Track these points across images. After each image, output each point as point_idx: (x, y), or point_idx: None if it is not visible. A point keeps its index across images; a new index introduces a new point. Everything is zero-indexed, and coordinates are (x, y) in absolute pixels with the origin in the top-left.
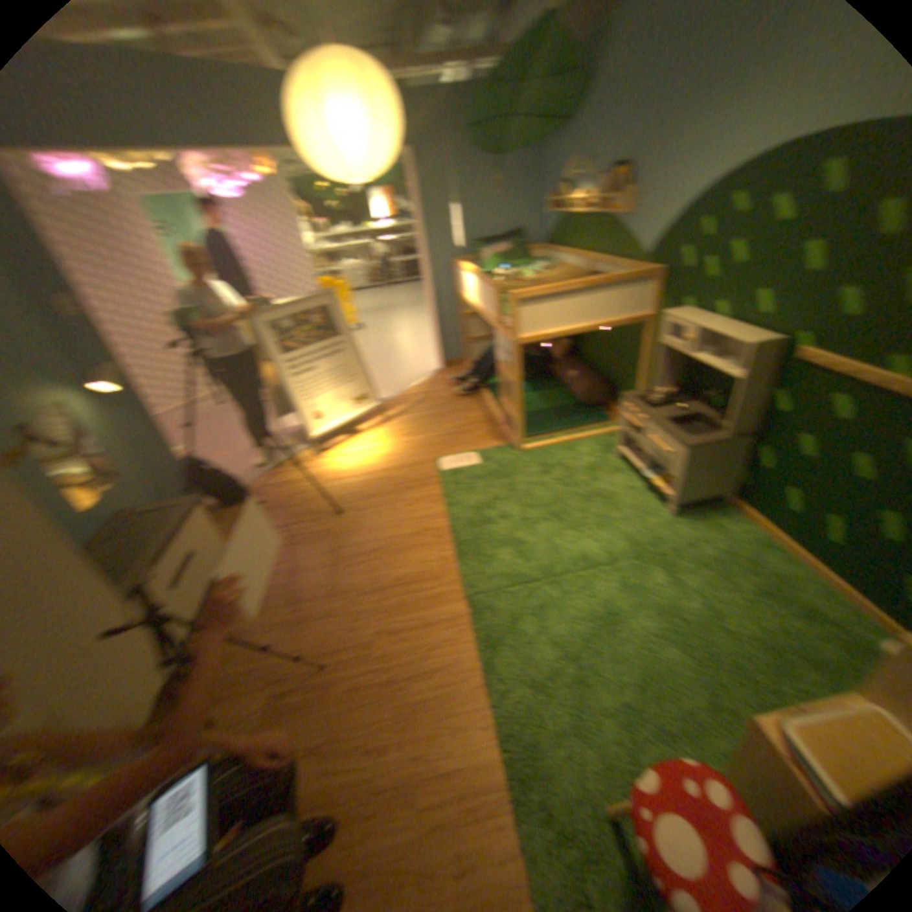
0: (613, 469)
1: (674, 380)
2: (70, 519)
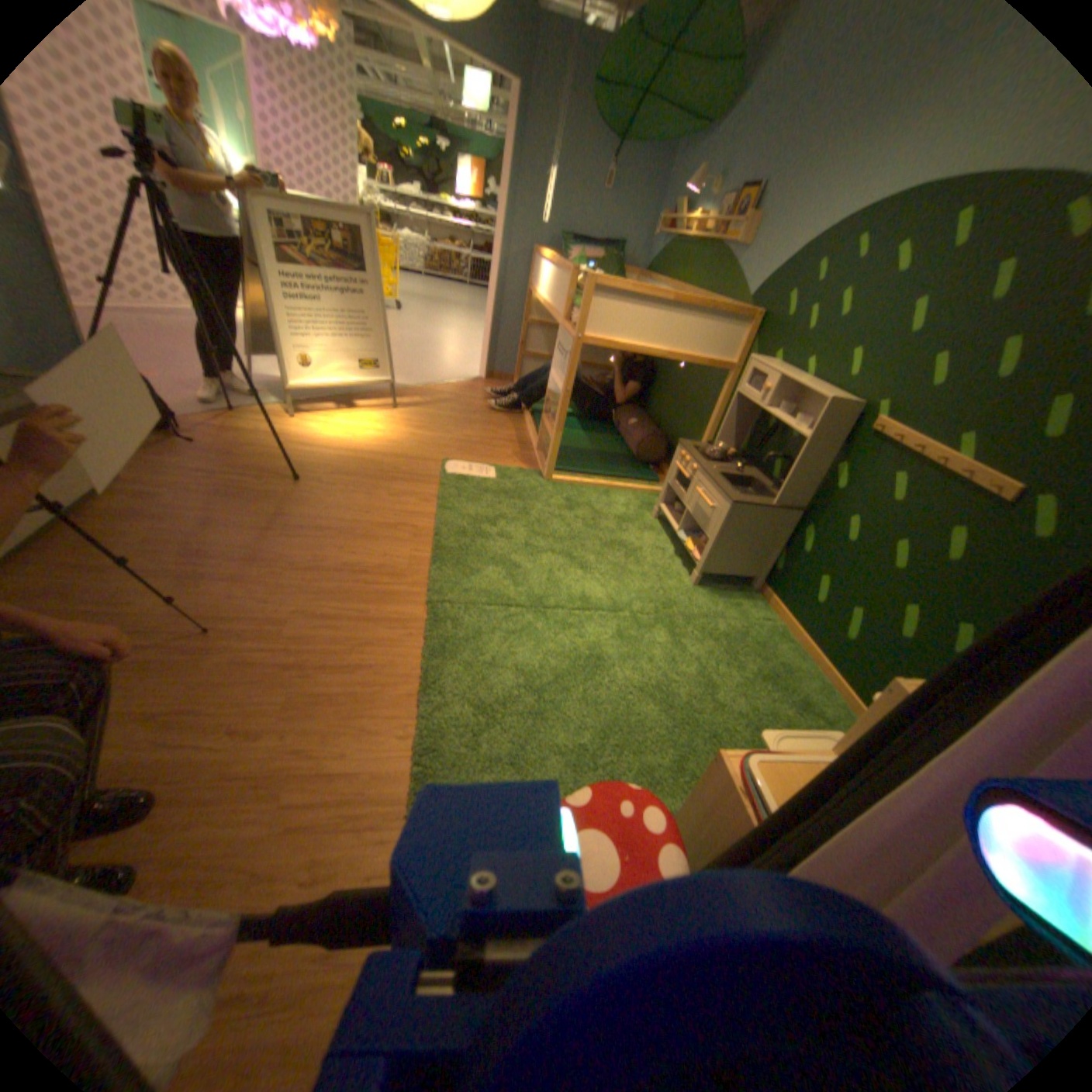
0: (648, 526)
1: (741, 444)
2: None
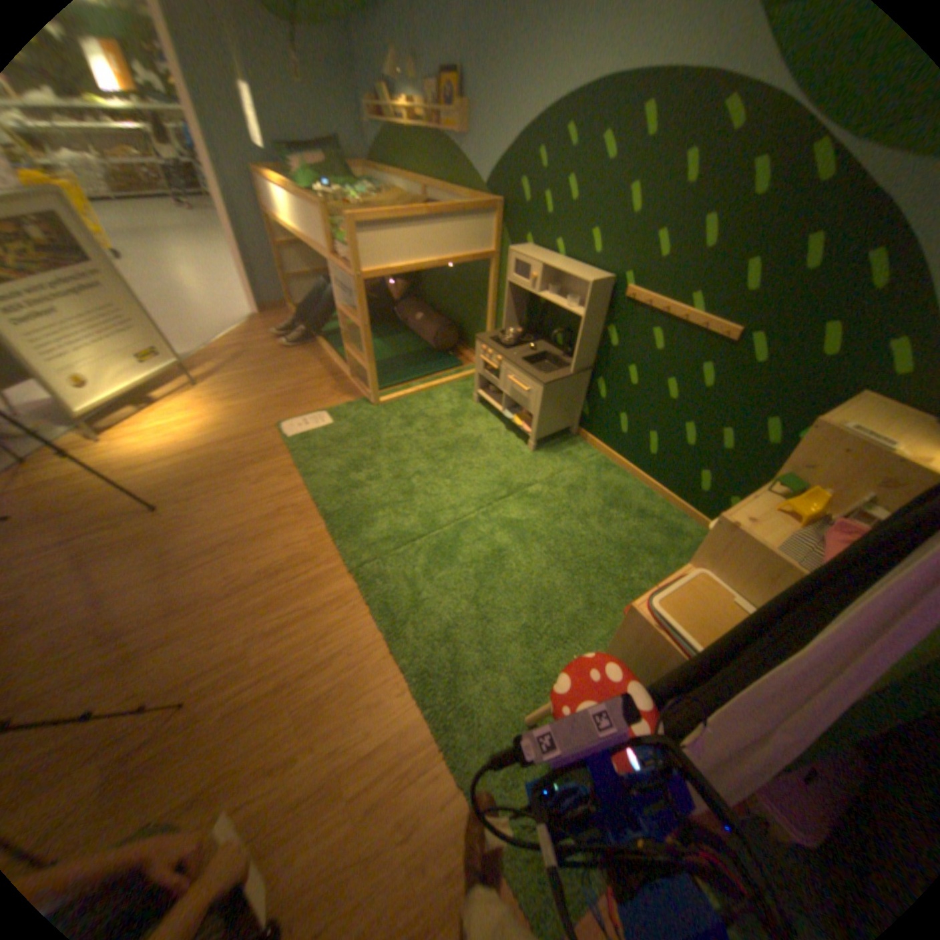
0: (476, 414)
1: (522, 322)
2: None
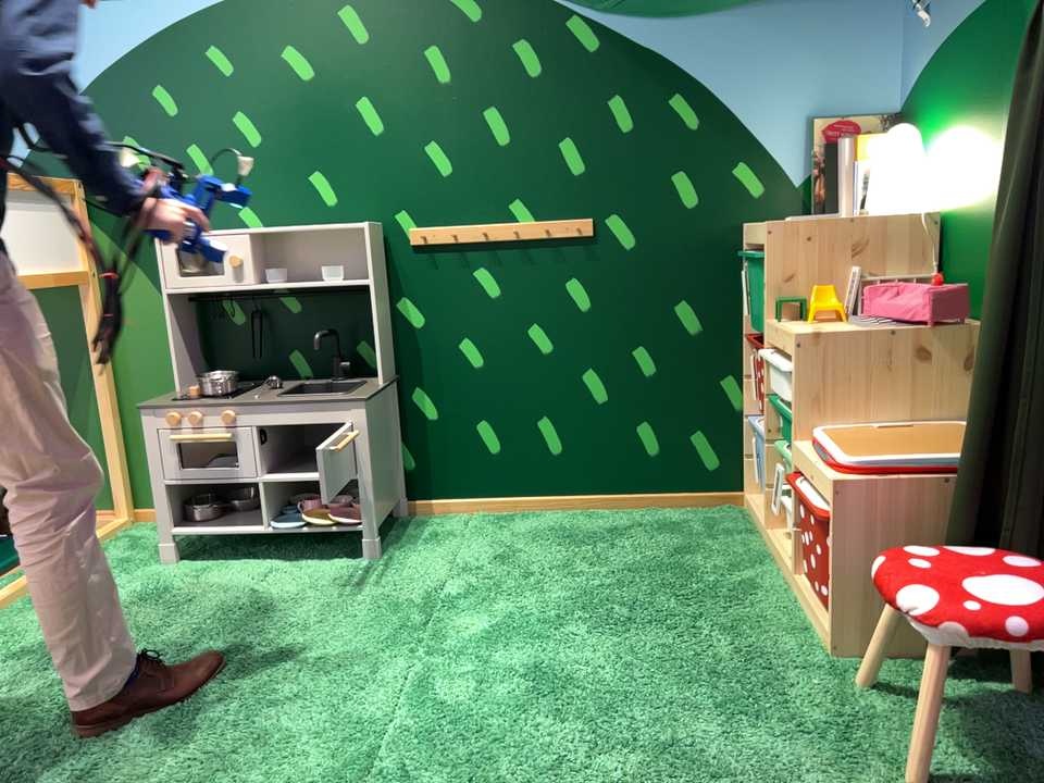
0: (192, 573)
1: (197, 375)
2: None
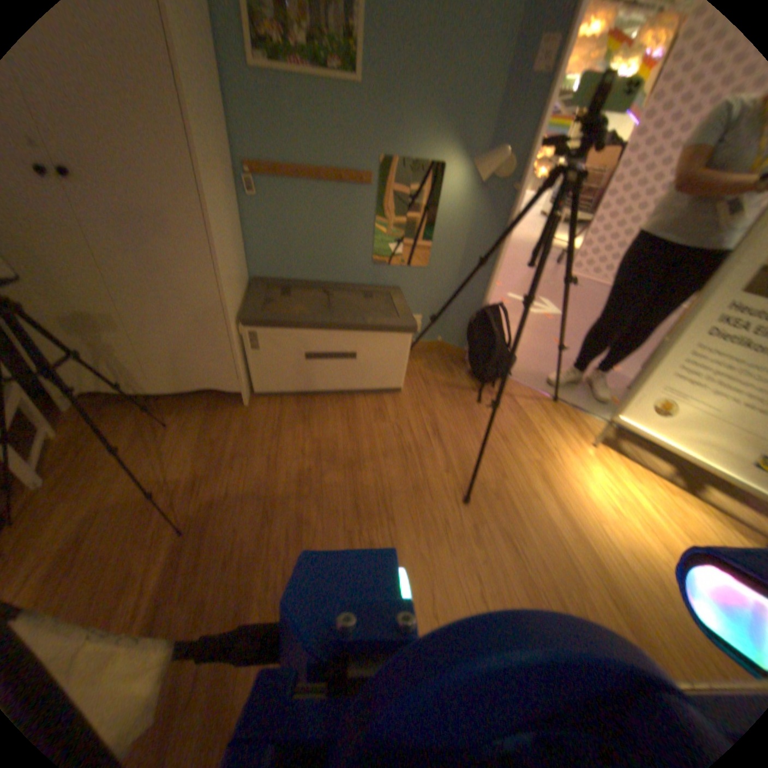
0: None
1: None
2: (362, 264)
